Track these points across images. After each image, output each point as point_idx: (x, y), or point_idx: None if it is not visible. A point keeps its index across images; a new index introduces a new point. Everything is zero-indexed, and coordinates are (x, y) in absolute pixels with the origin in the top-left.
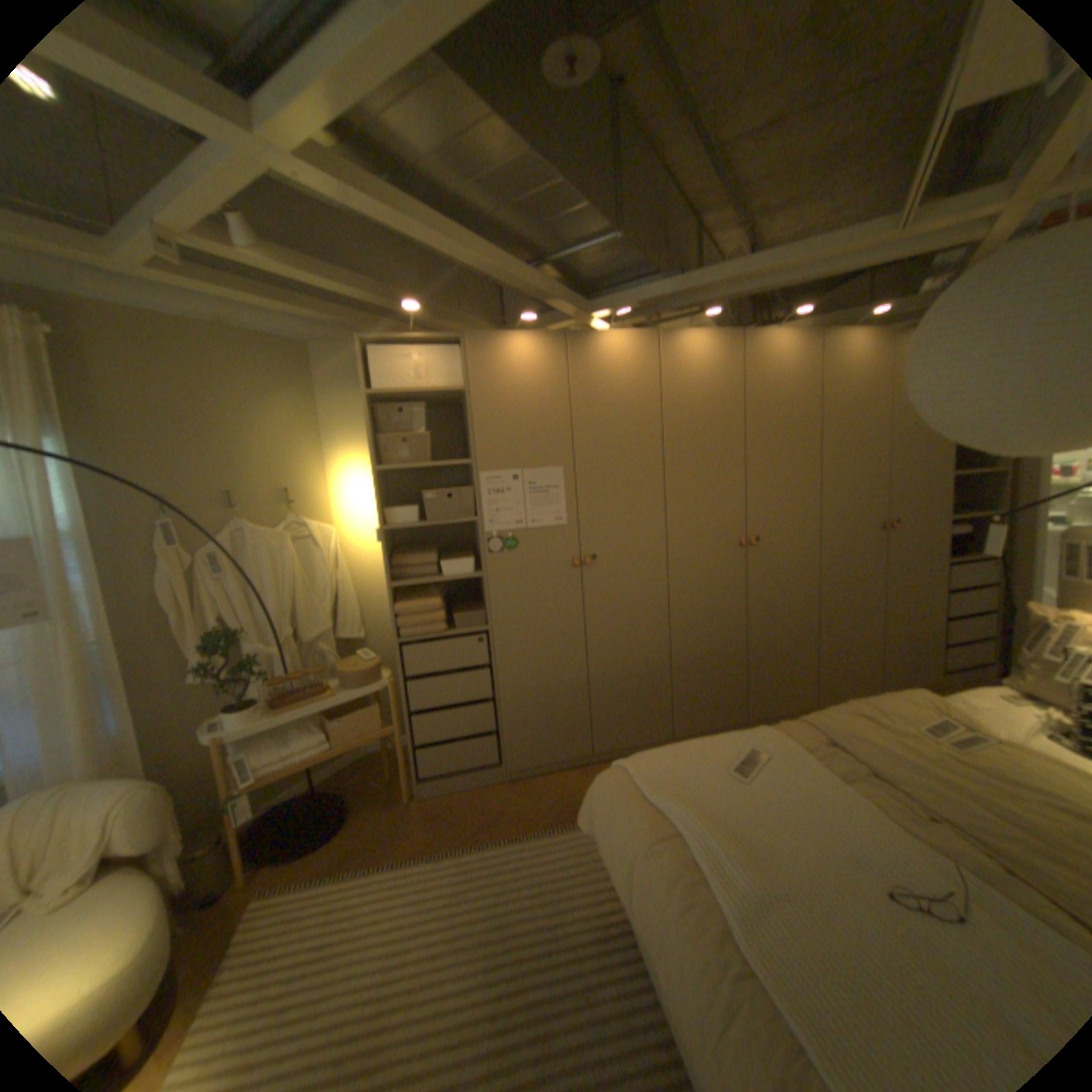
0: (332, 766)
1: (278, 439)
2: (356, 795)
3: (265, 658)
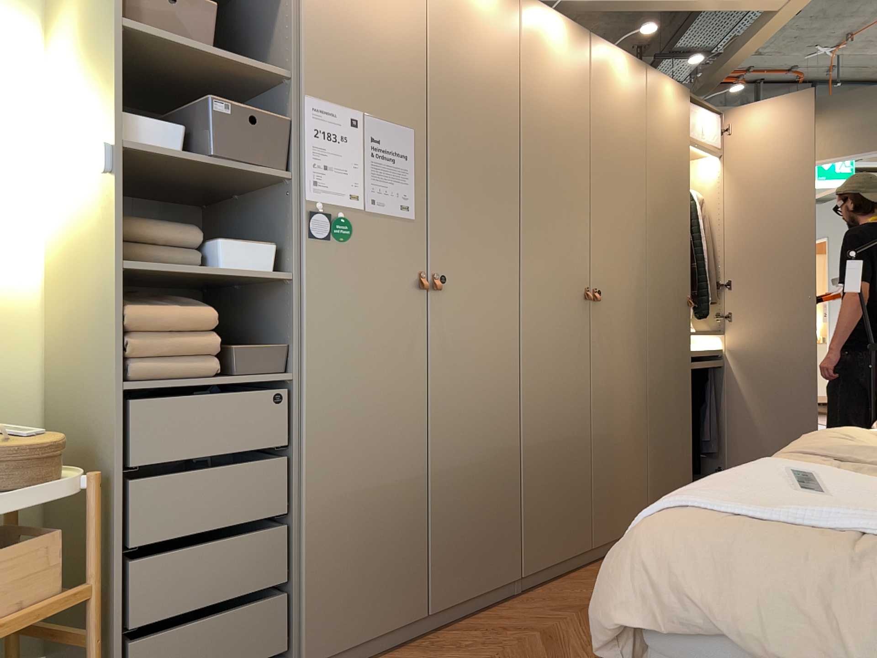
0: None
1: None
2: None
3: None
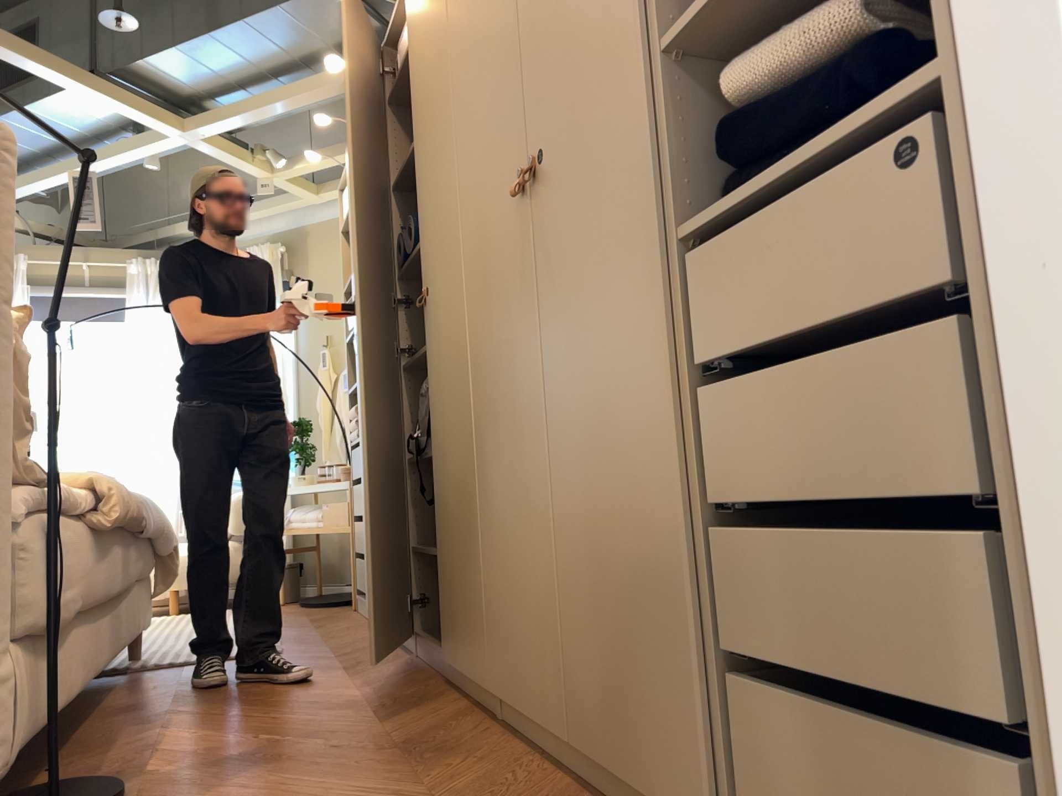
0: None
1: None
2: None
3: None
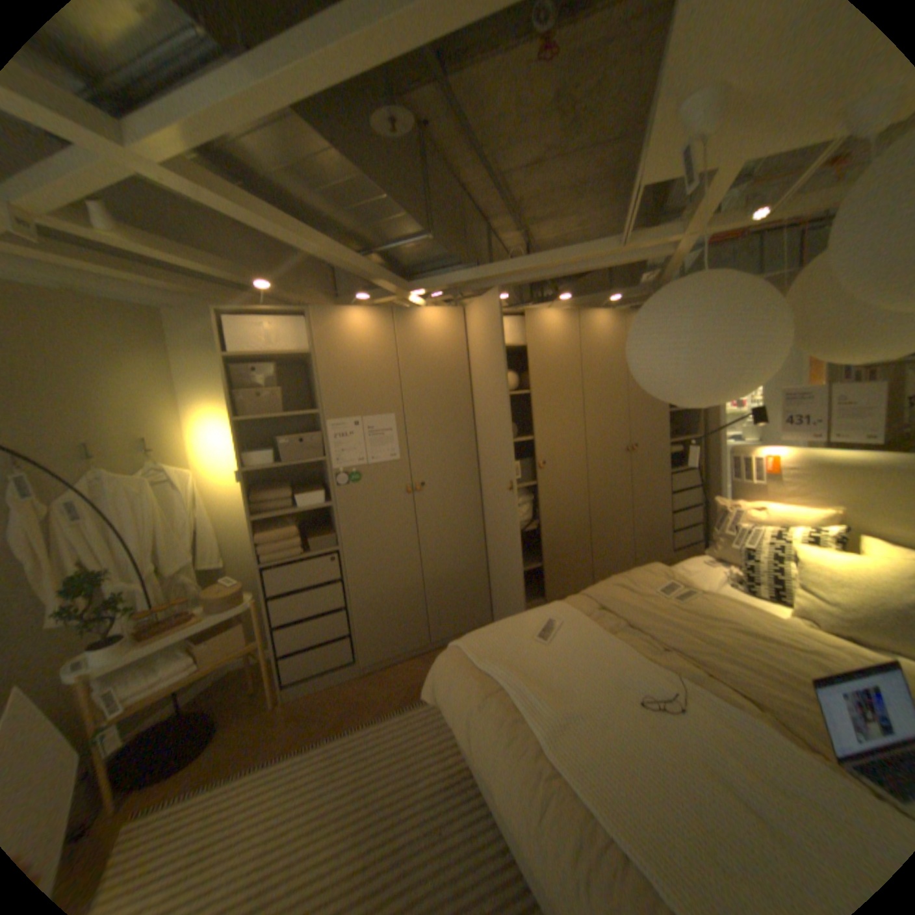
0: (196, 688)
1: (134, 394)
2: (222, 710)
3: (128, 595)
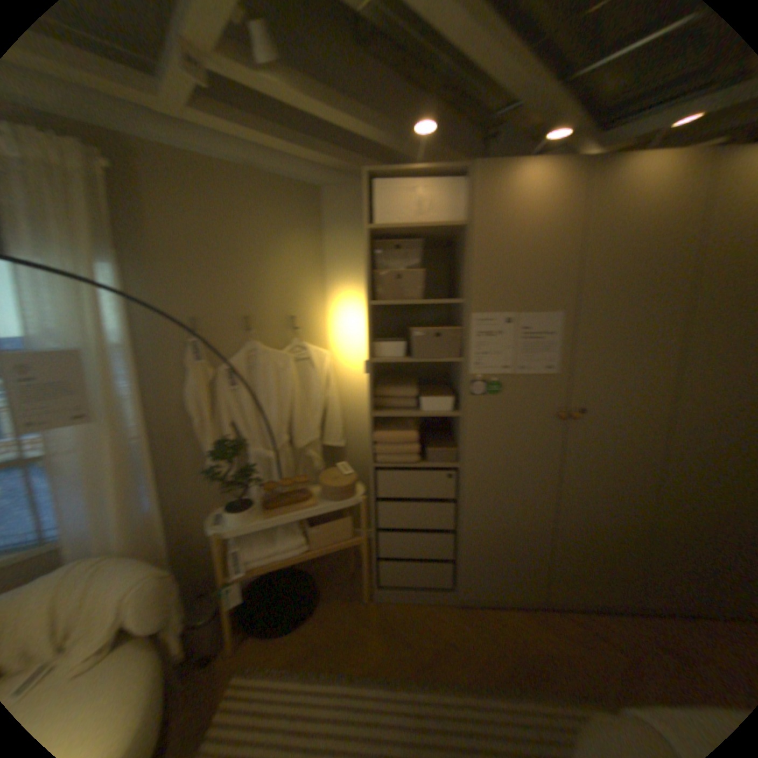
0: None
1: (293, 272)
2: (328, 578)
3: (268, 458)
